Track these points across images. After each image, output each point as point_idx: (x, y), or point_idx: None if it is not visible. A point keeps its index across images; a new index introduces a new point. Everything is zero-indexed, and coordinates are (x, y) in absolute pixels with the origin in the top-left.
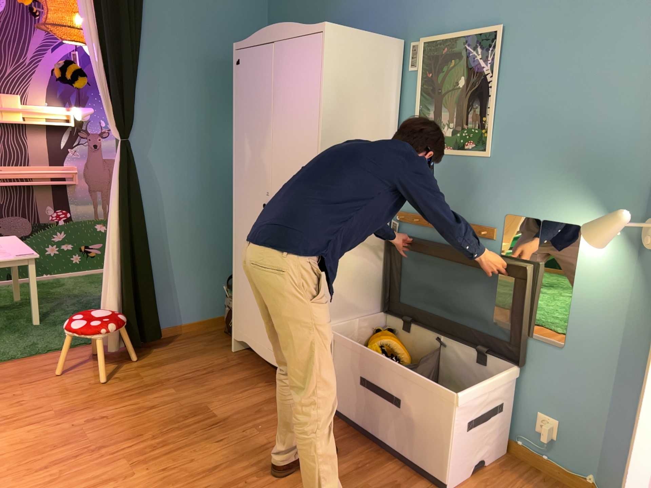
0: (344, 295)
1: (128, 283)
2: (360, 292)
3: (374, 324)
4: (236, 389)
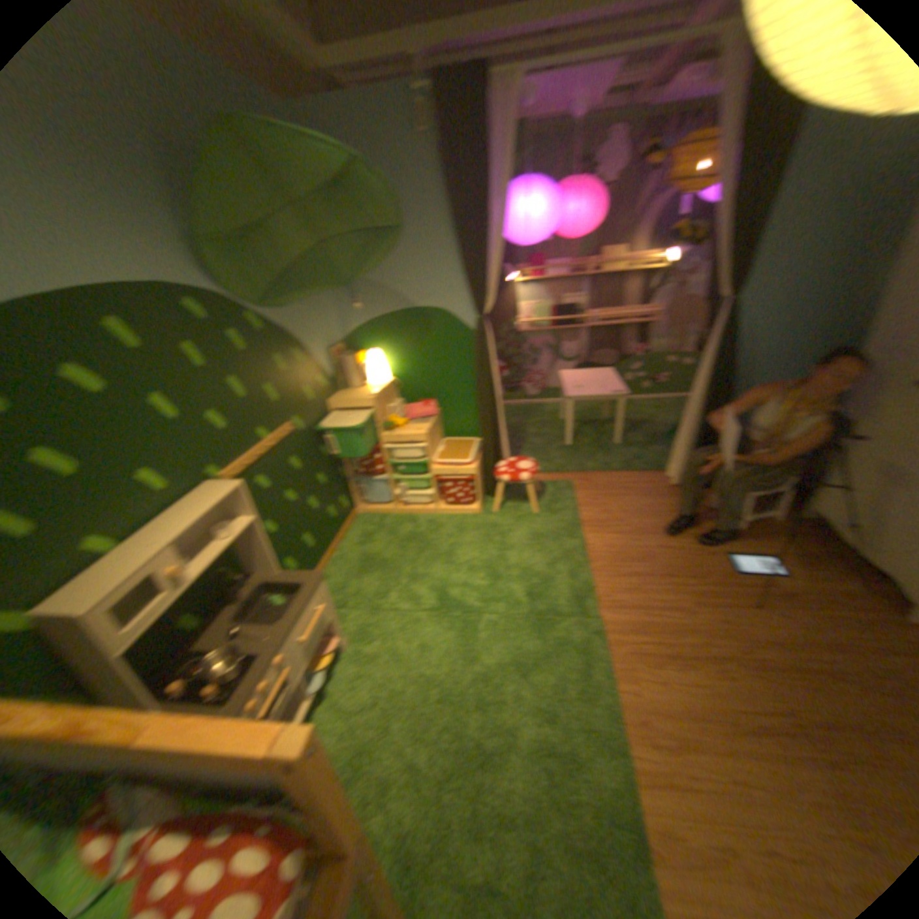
0: None
1: (705, 435)
2: None
3: None
4: (805, 566)
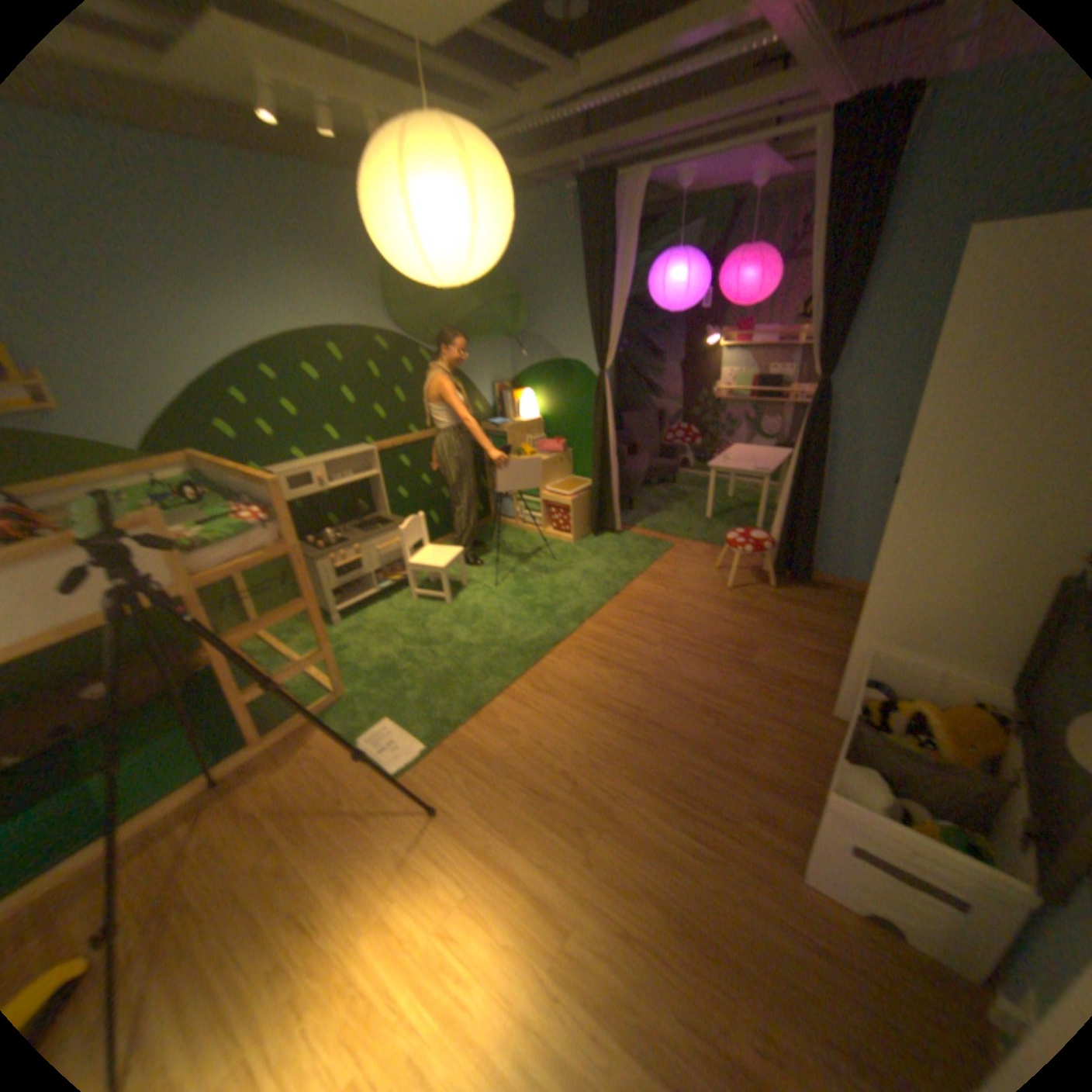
0: (927, 628)
1: (790, 520)
2: (964, 639)
3: (966, 693)
4: (802, 657)
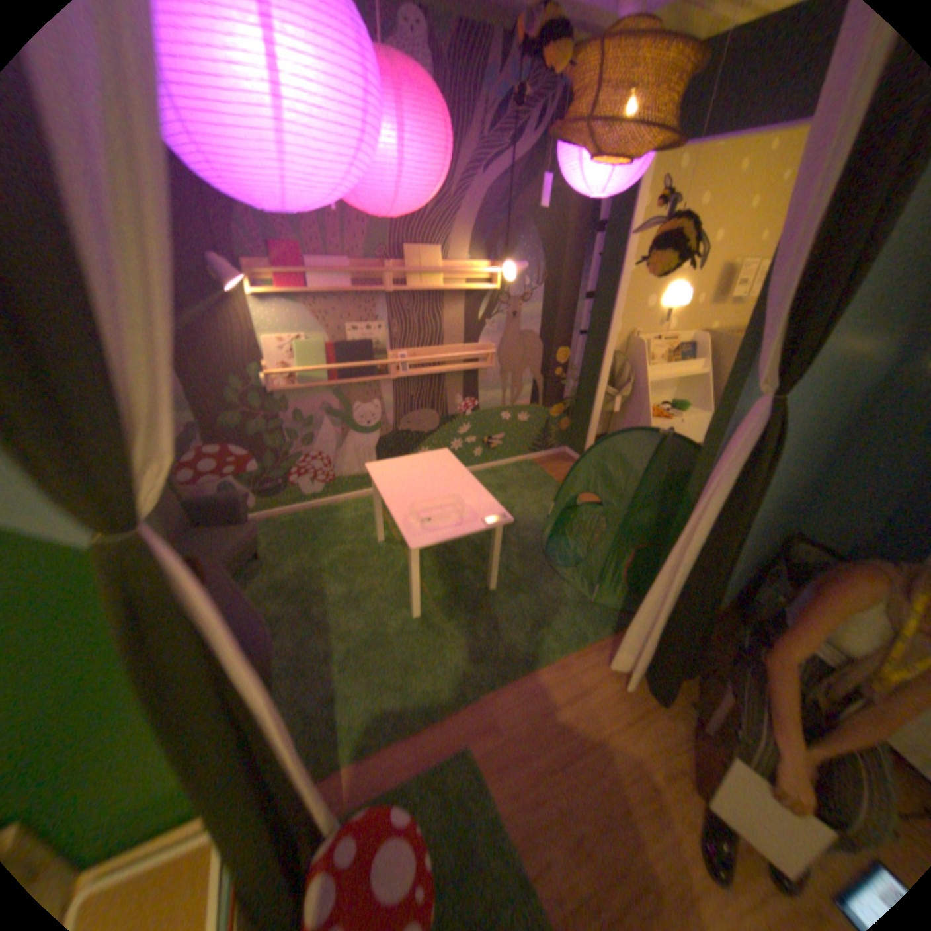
0: None
1: (693, 620)
2: None
3: None
4: None
